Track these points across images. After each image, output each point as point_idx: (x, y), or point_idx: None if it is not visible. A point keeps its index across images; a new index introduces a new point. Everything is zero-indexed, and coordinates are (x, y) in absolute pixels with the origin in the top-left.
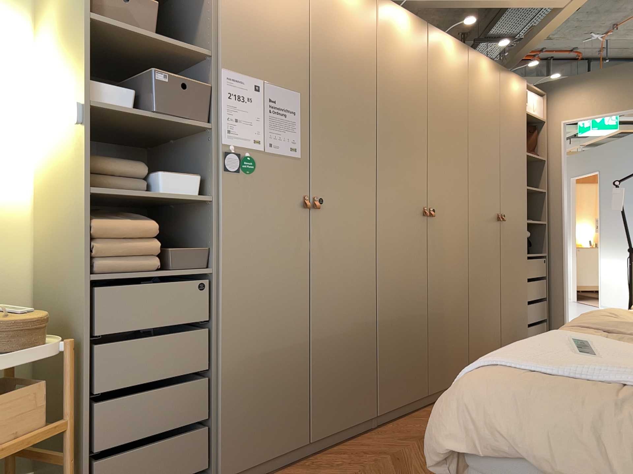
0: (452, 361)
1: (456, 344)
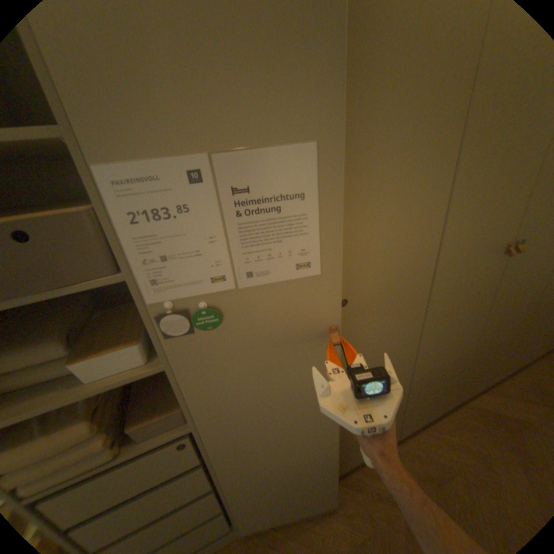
0: (490, 374)
1: (499, 361)
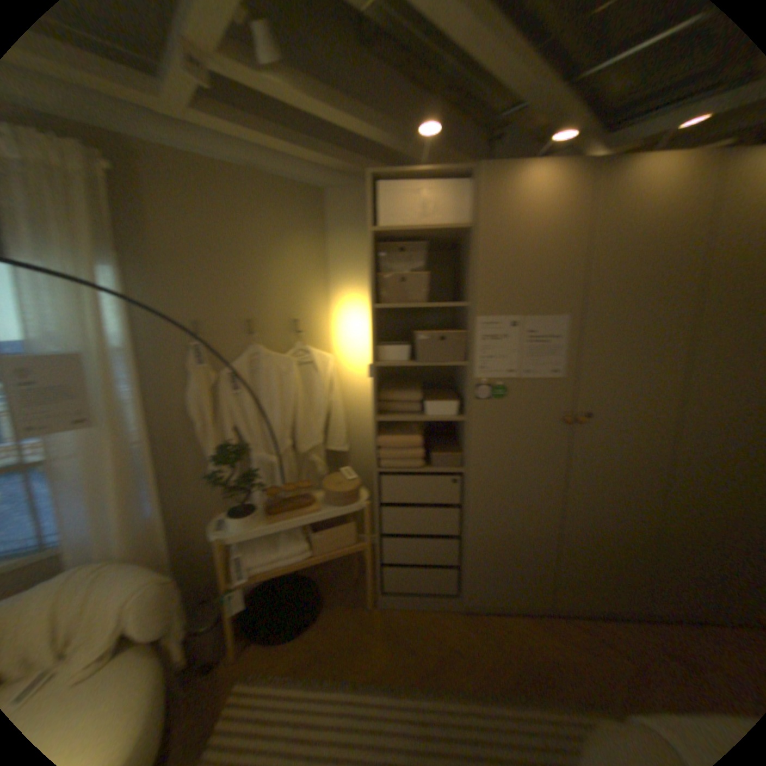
0: None
1: None
